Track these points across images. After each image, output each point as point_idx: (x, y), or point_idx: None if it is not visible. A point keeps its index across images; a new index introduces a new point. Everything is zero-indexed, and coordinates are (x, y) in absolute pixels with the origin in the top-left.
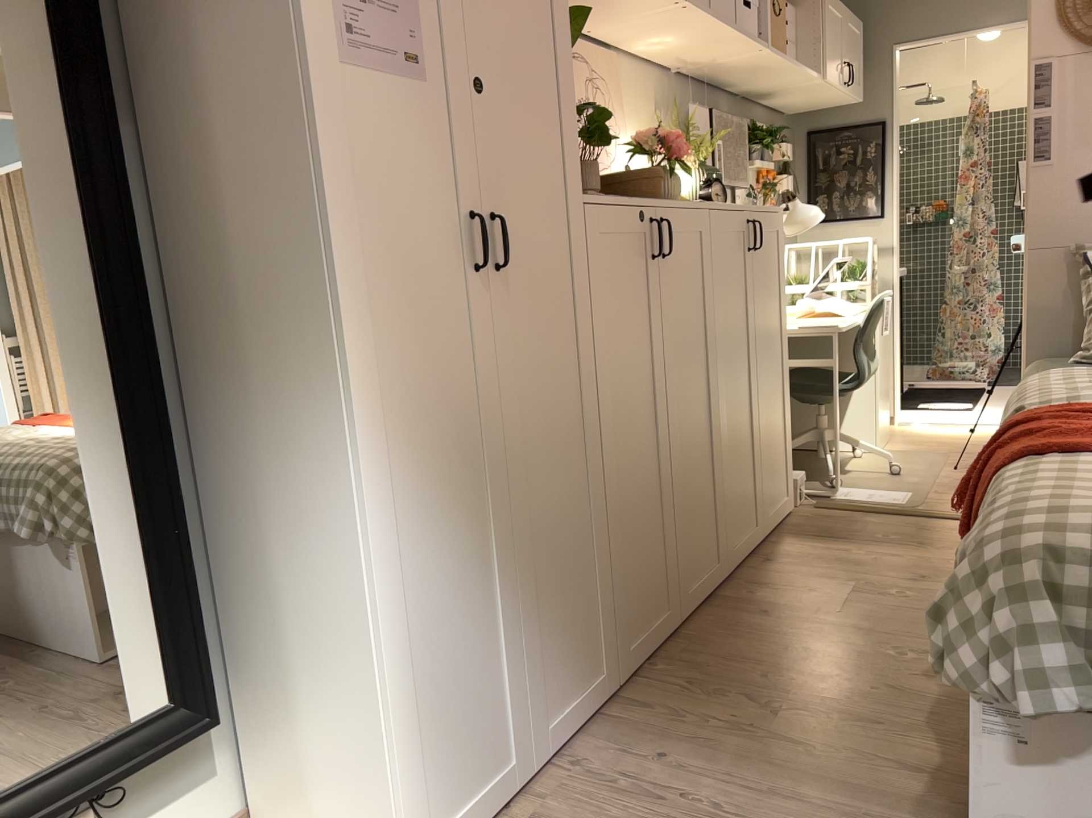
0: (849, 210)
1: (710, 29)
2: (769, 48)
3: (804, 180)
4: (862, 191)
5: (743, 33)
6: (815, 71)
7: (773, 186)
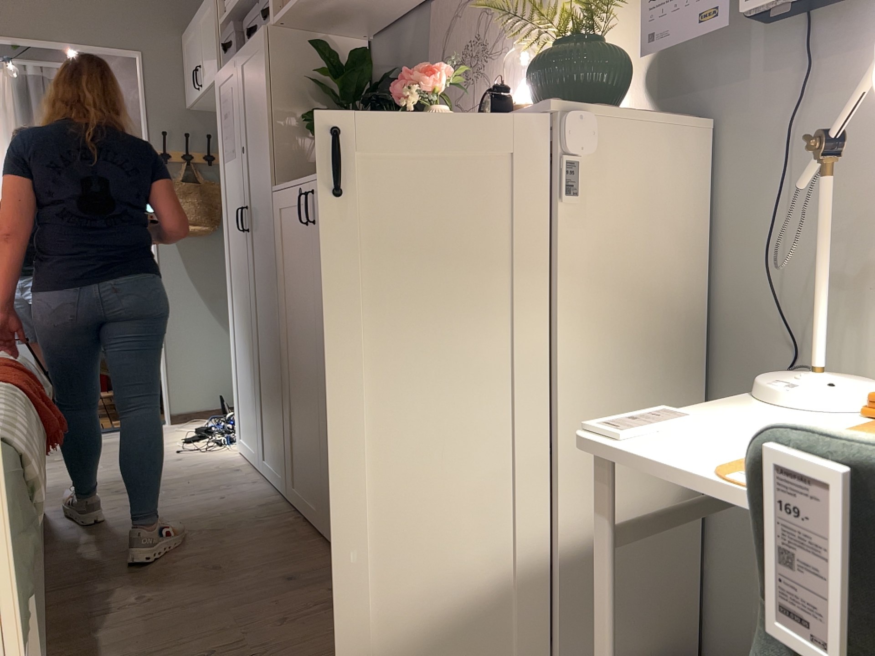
0: None
1: None
2: None
3: None
4: None
5: None
6: None
7: None
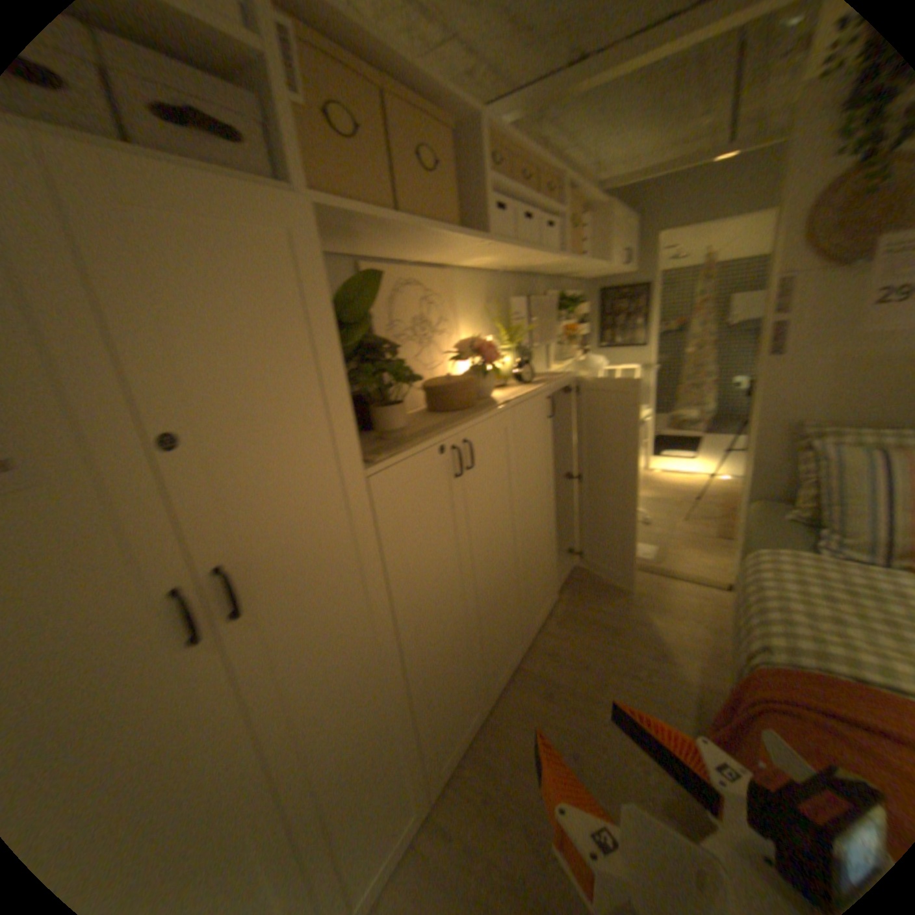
0: (626, 340)
1: (519, 252)
2: (568, 256)
3: (598, 320)
4: (635, 328)
5: (546, 251)
6: (605, 259)
7: (576, 332)
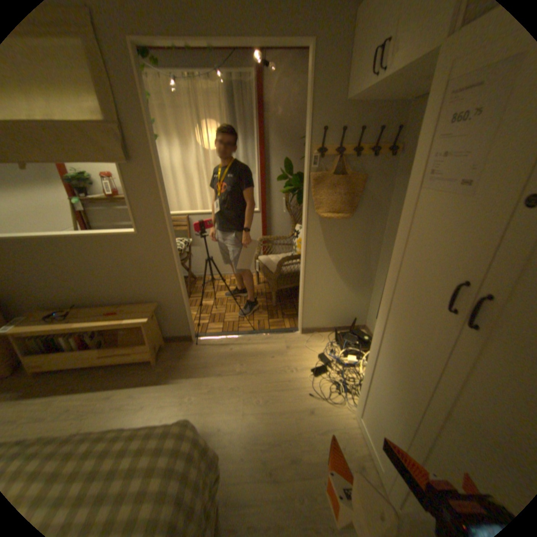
0: None
1: None
2: None
3: None
4: None
5: None
6: None
7: None
